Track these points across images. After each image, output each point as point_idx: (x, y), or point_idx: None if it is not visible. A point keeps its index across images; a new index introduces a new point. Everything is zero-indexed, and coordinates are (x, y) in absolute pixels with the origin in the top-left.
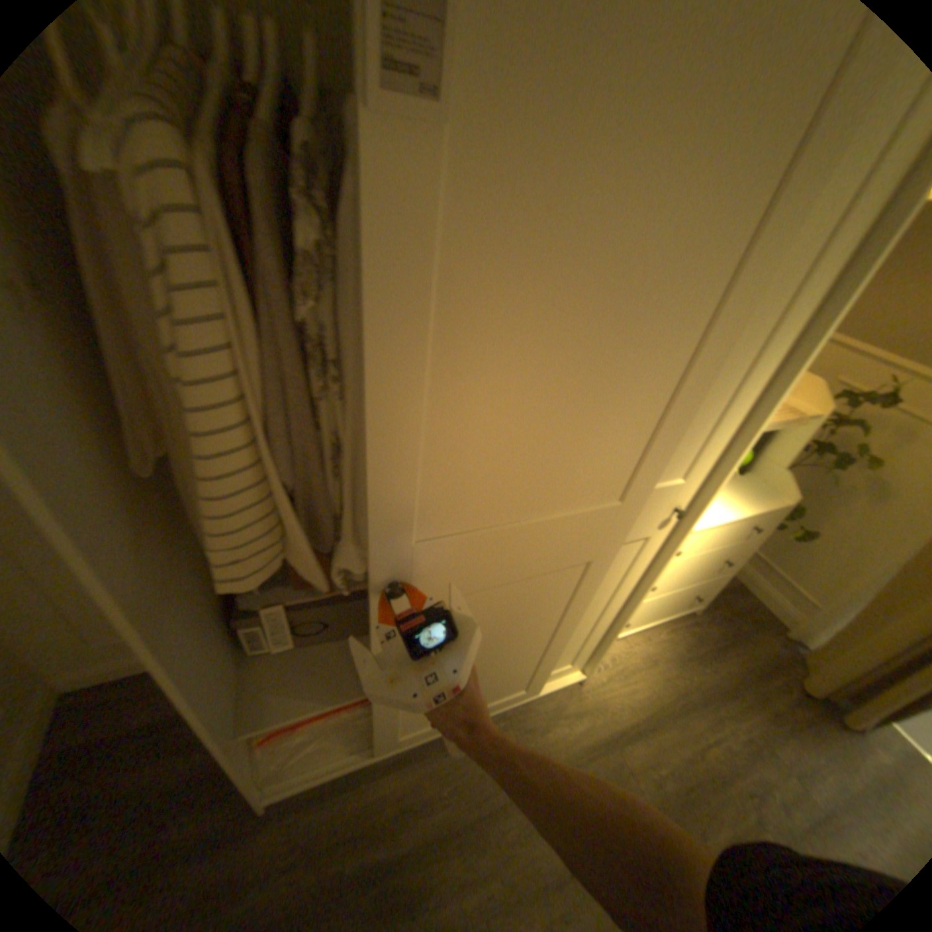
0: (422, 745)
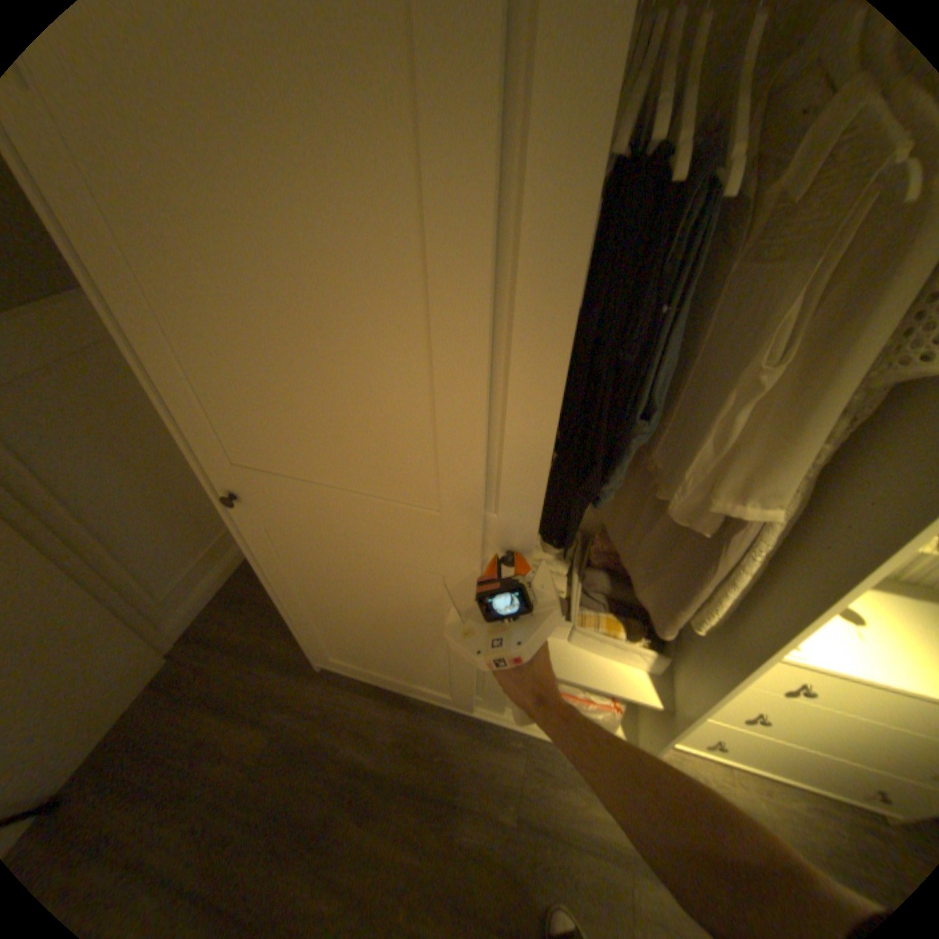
0: (437, 706)
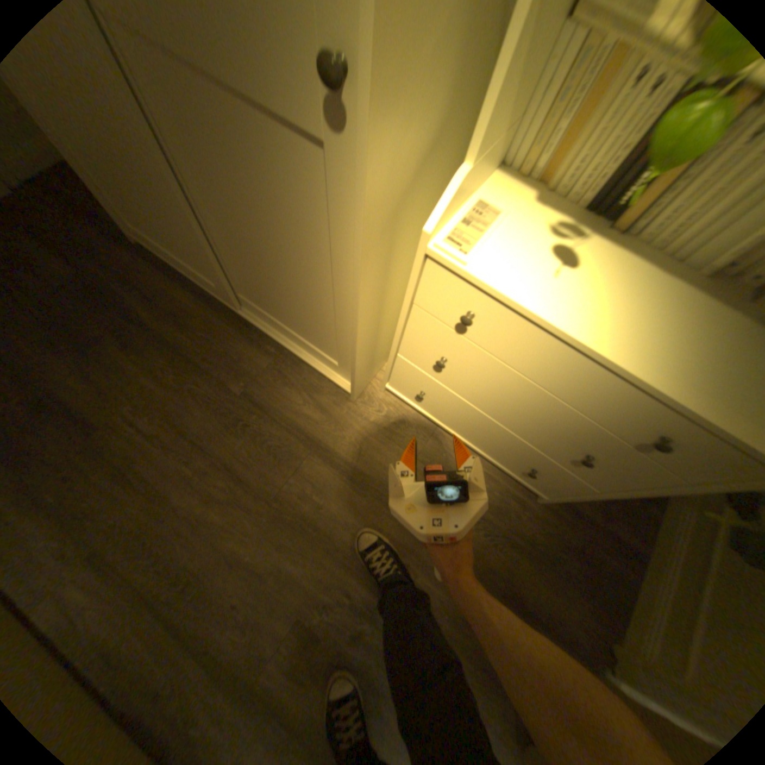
0: (214, 297)
